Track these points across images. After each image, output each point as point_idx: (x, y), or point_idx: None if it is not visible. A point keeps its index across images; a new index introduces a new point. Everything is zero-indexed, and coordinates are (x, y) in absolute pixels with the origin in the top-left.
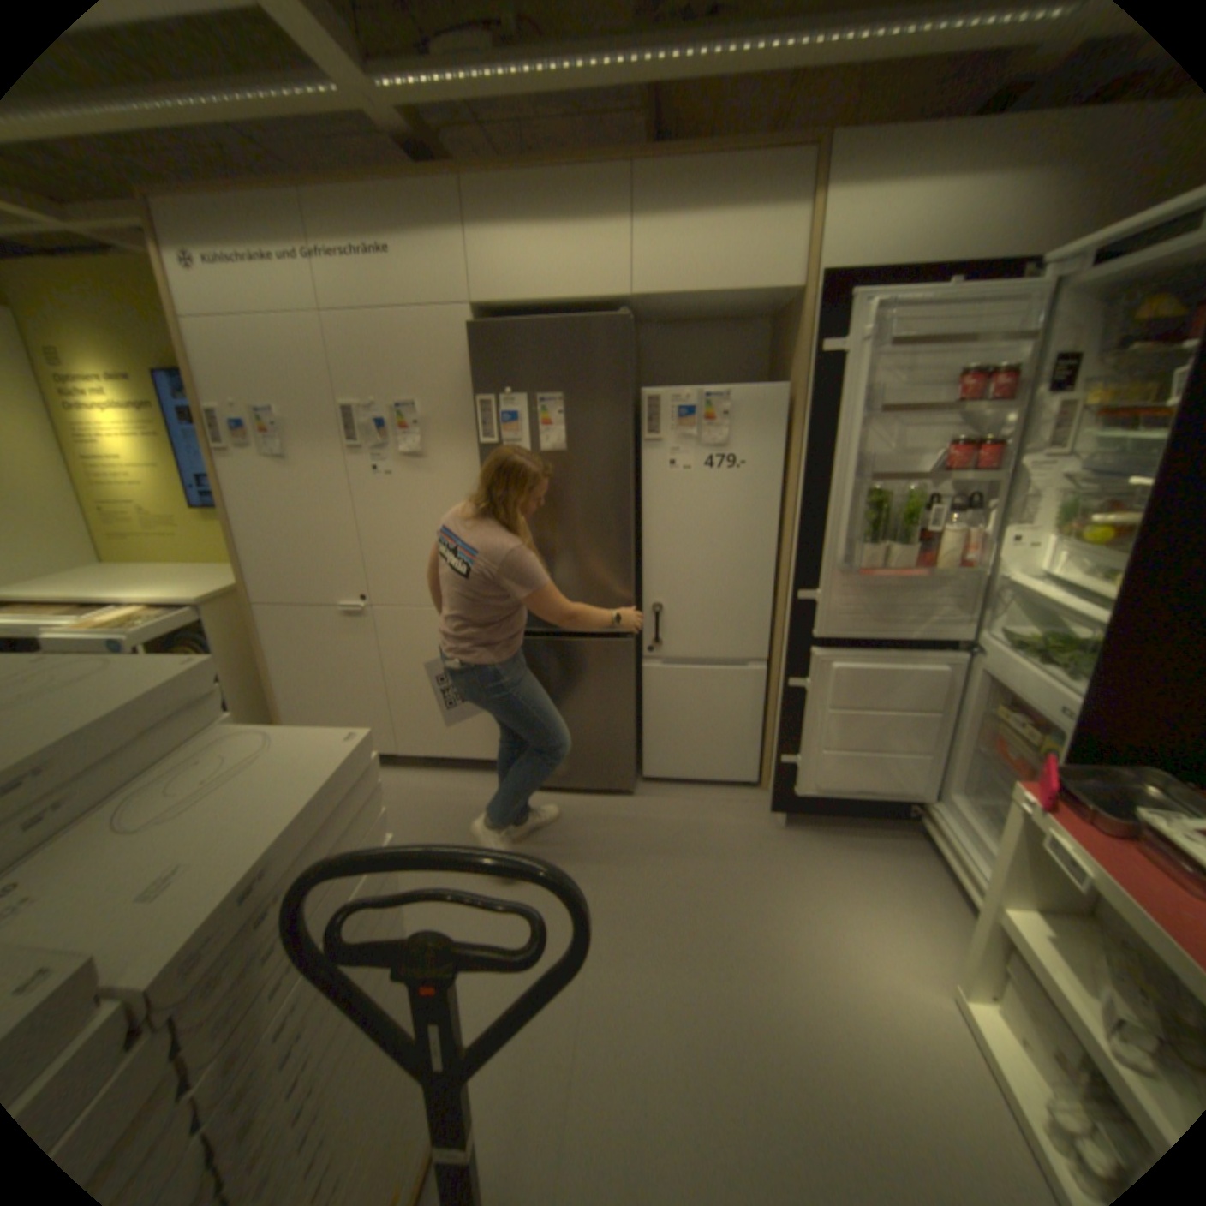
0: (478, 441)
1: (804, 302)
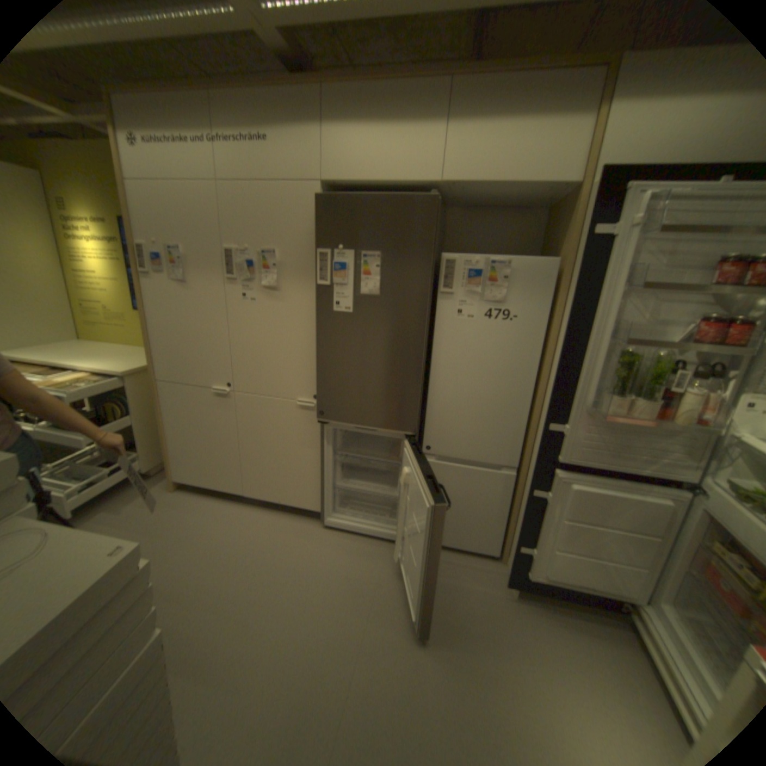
0: (316, 282)
1: (579, 193)
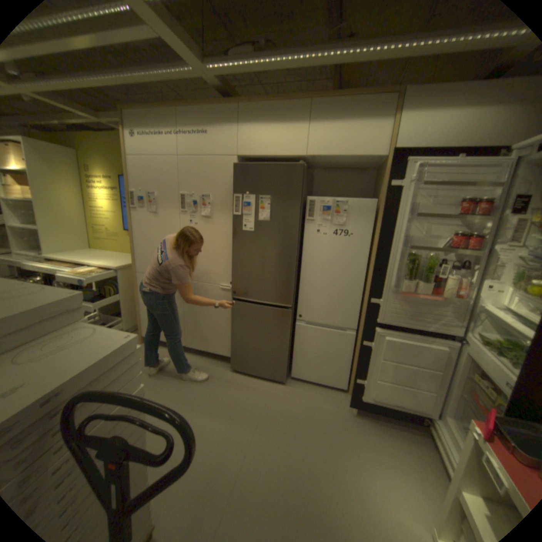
0: (233, 213)
1: (387, 162)
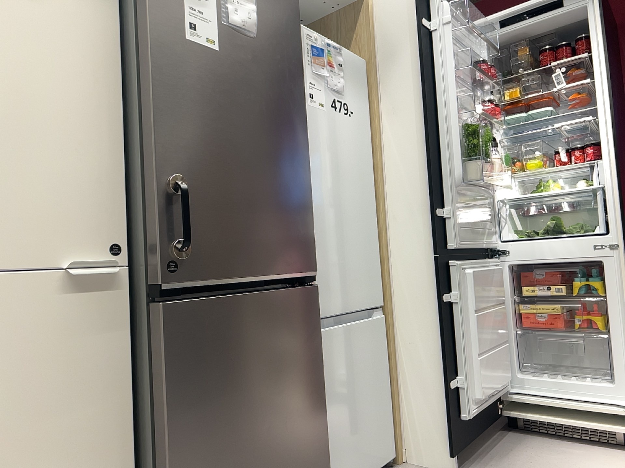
0: None
1: (360, 7)
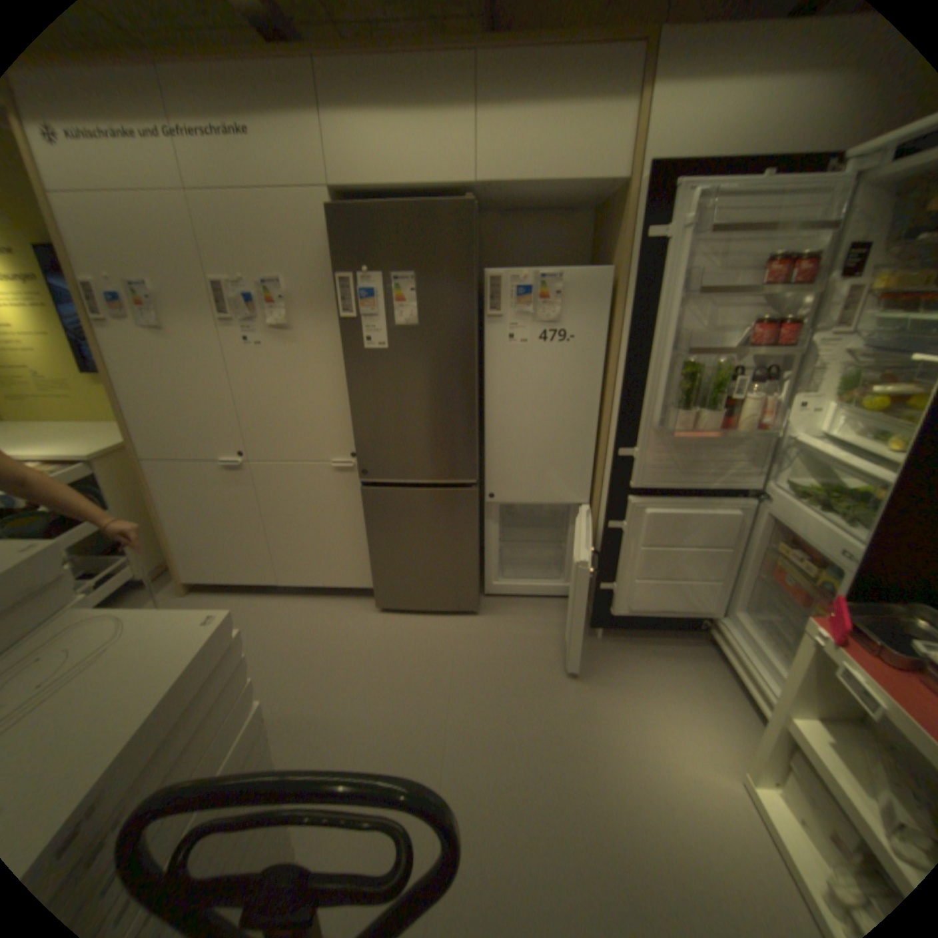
0: (338, 315)
1: (628, 192)
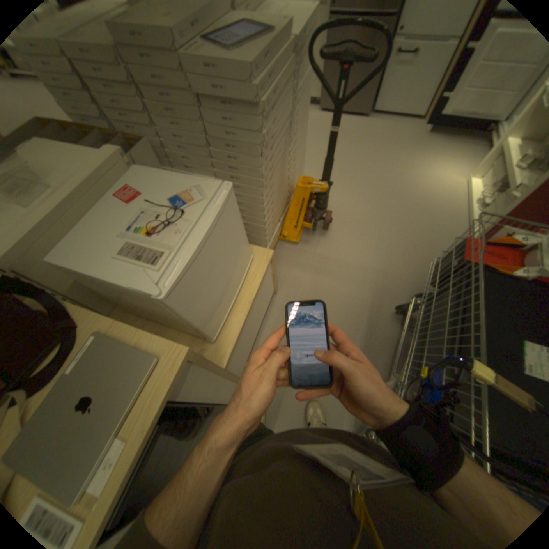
0: None
1: None
